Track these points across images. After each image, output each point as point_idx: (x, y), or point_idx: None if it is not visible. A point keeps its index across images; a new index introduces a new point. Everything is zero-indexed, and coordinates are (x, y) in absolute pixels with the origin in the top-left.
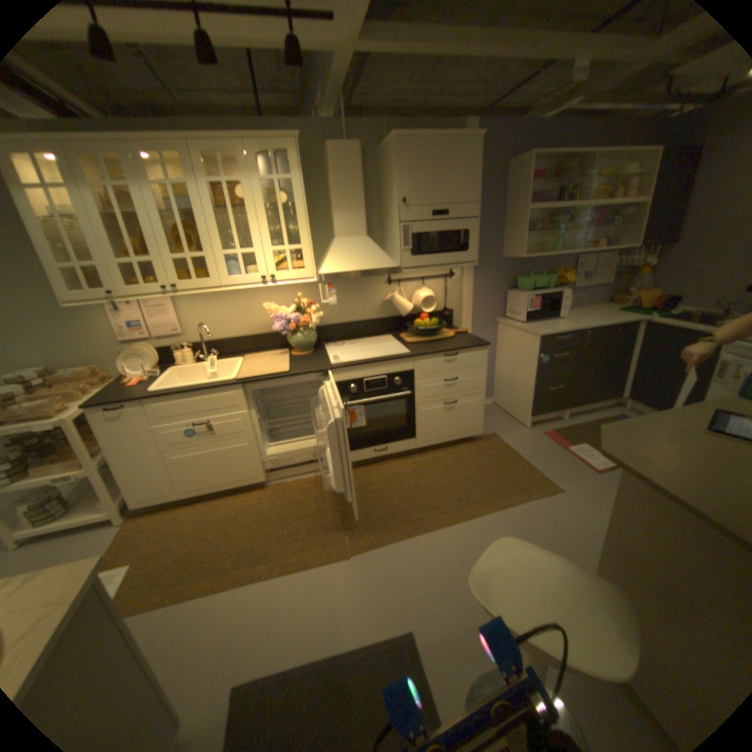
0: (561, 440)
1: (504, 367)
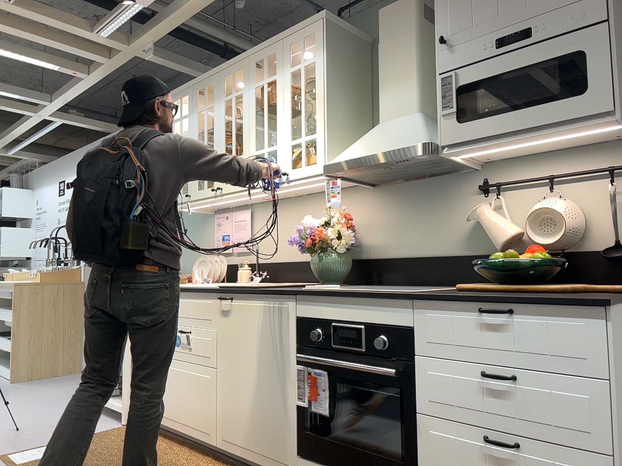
0: None
1: None
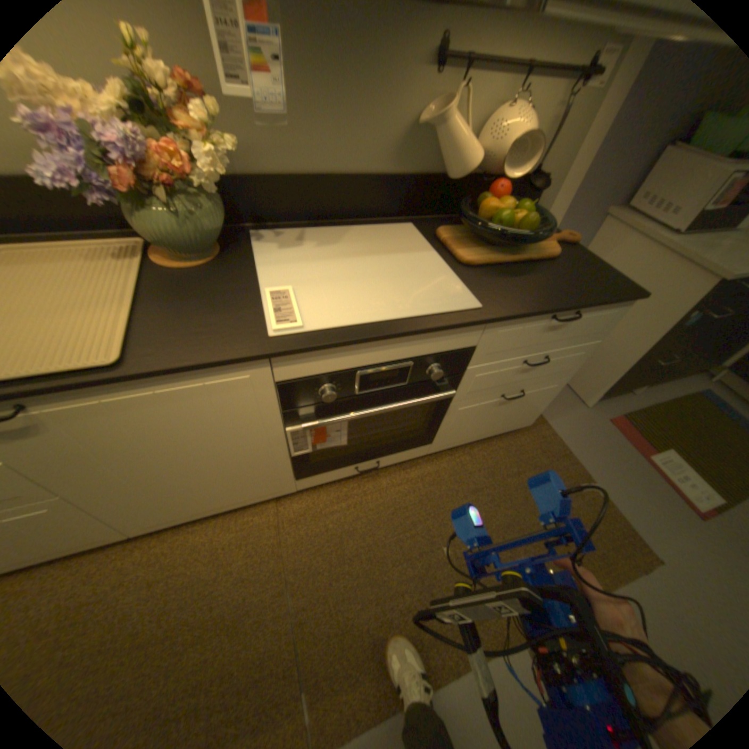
0: (638, 436)
1: None
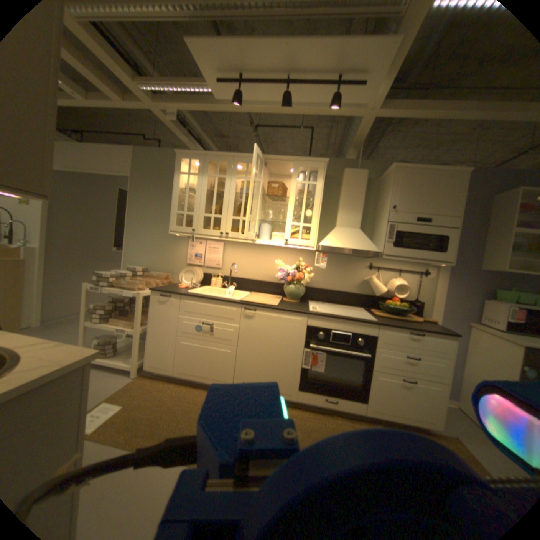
0: None
1: (474, 372)
